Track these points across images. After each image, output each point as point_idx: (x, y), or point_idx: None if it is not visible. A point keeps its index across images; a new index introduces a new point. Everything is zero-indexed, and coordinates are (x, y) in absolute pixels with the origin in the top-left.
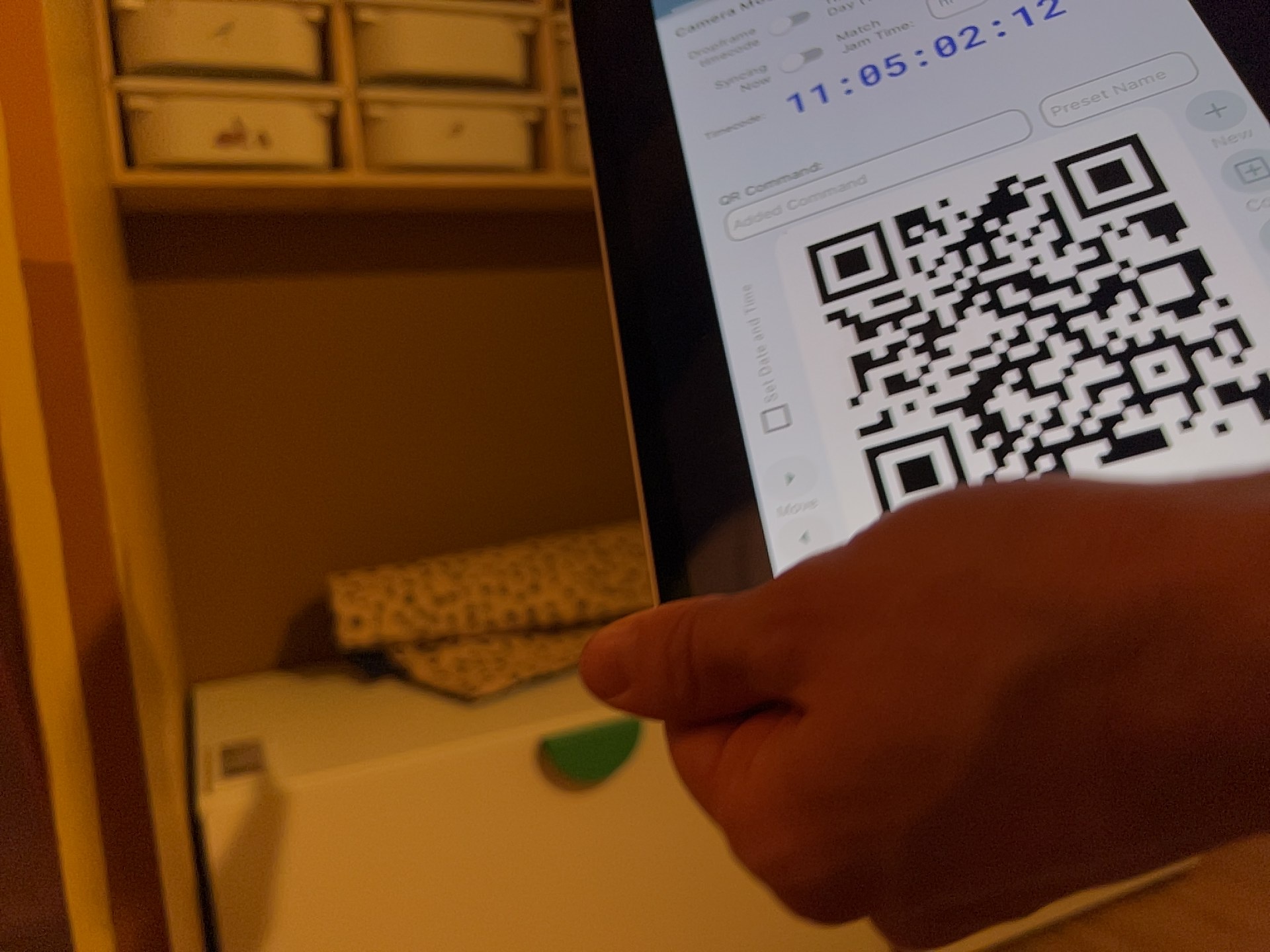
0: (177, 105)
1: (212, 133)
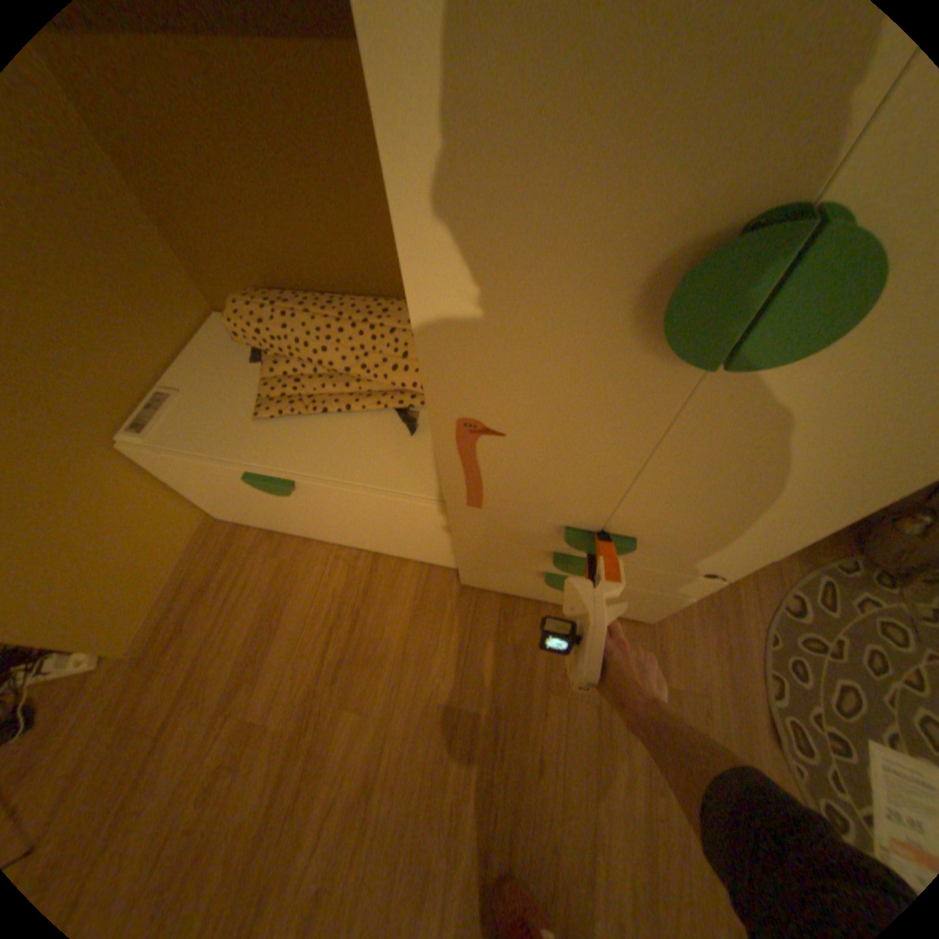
0: None
1: None
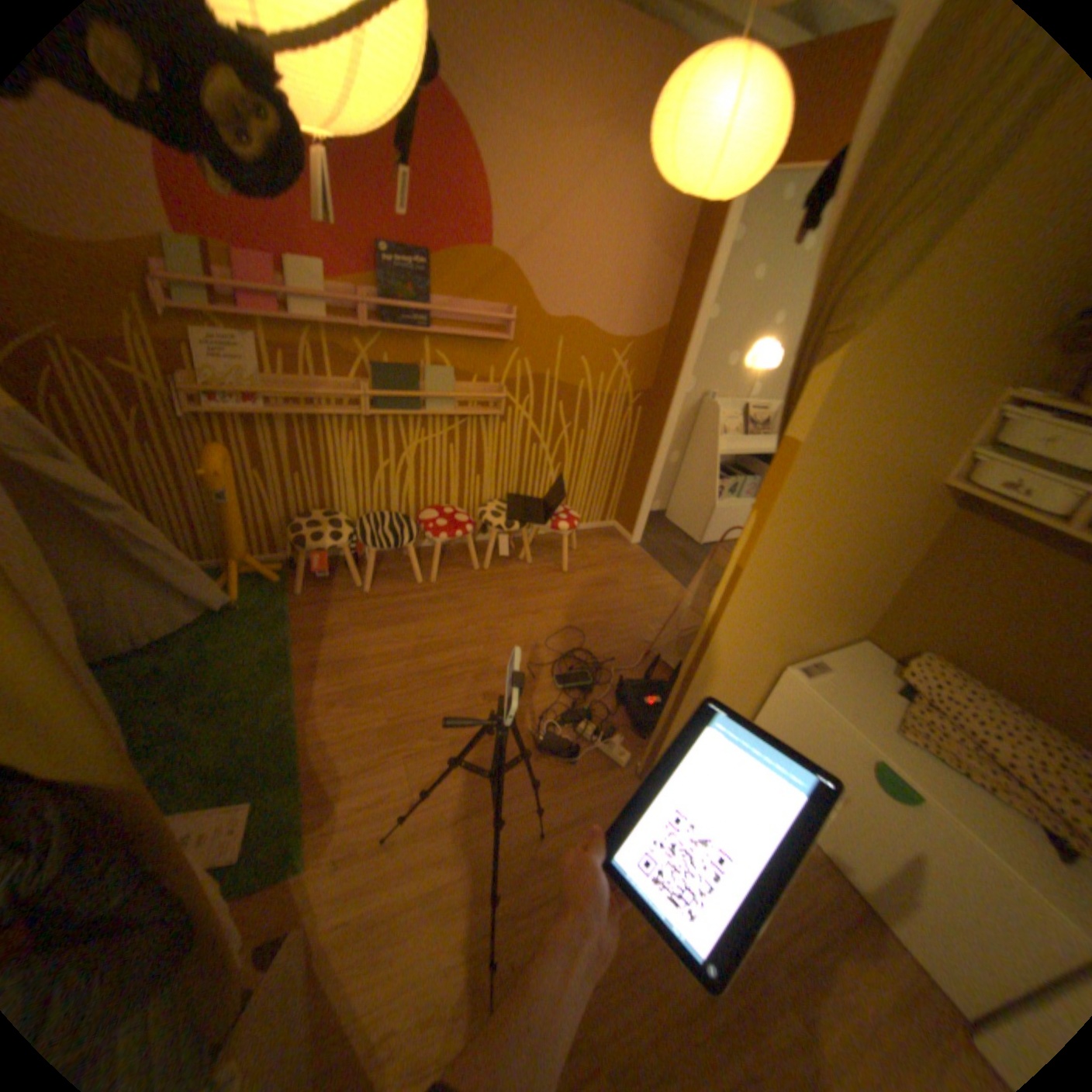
0: (1001, 462)
1: (1009, 479)
